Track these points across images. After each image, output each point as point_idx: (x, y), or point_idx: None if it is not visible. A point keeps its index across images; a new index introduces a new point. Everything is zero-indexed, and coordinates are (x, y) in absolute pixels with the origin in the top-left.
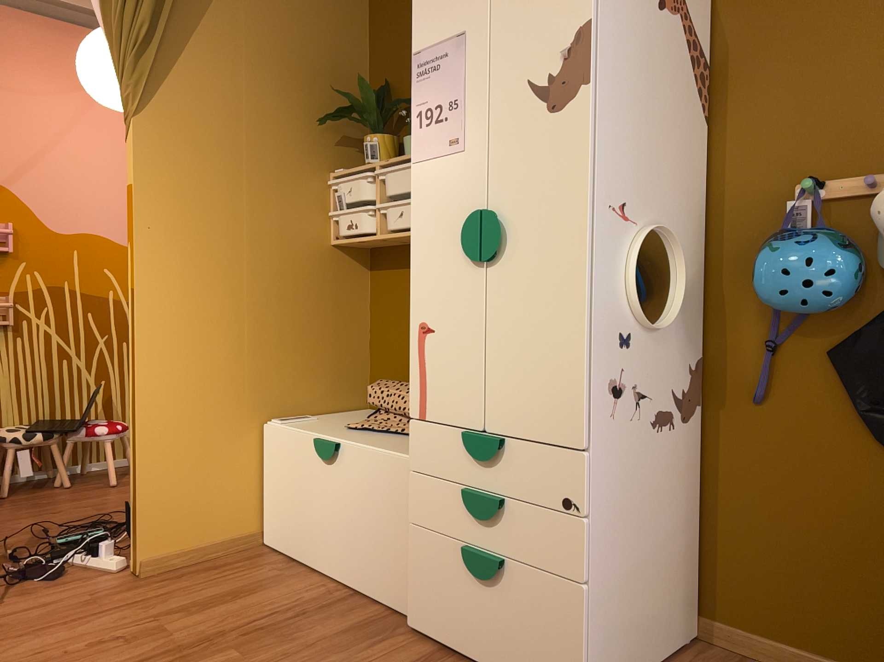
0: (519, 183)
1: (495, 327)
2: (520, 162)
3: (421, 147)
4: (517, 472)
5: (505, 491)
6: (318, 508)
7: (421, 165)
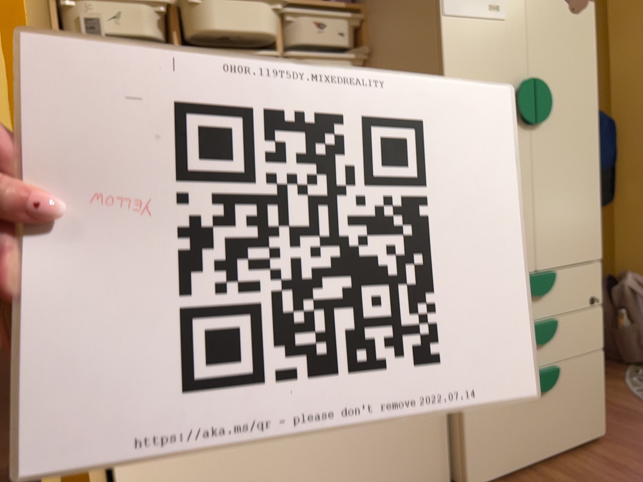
0: (554, 62)
1: (542, 182)
2: (554, 45)
3: (457, 0)
4: (561, 293)
5: (554, 312)
6: (286, 468)
7: (457, 20)
